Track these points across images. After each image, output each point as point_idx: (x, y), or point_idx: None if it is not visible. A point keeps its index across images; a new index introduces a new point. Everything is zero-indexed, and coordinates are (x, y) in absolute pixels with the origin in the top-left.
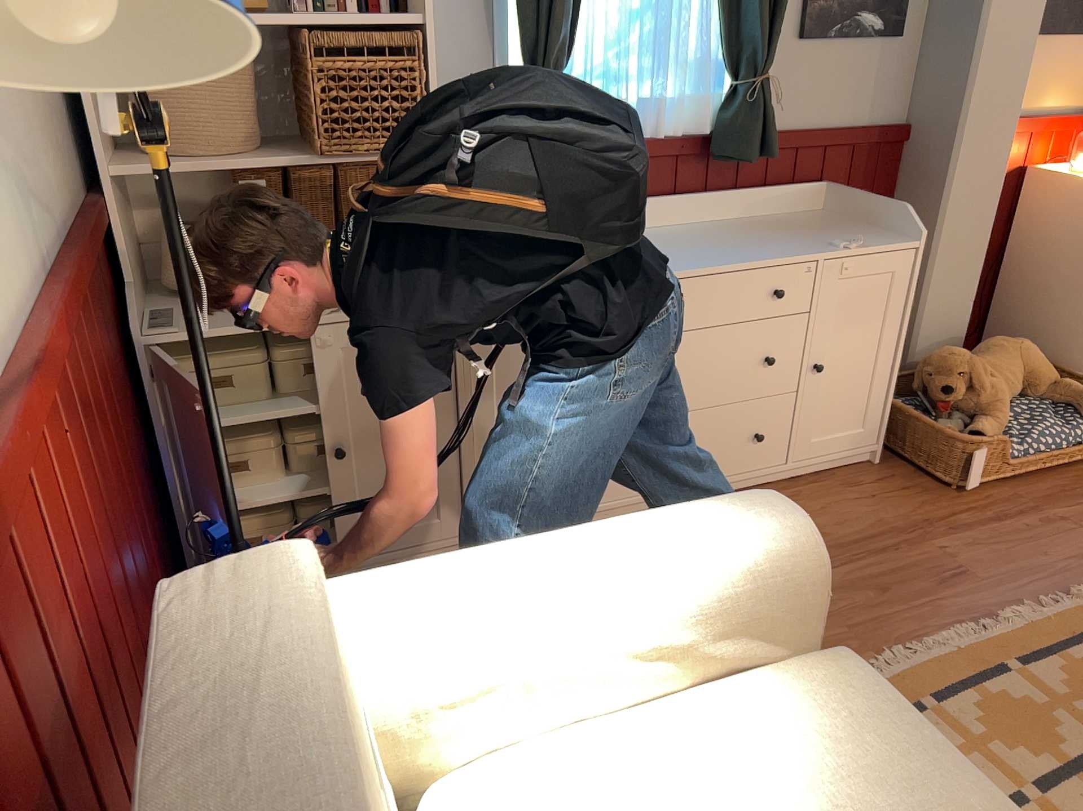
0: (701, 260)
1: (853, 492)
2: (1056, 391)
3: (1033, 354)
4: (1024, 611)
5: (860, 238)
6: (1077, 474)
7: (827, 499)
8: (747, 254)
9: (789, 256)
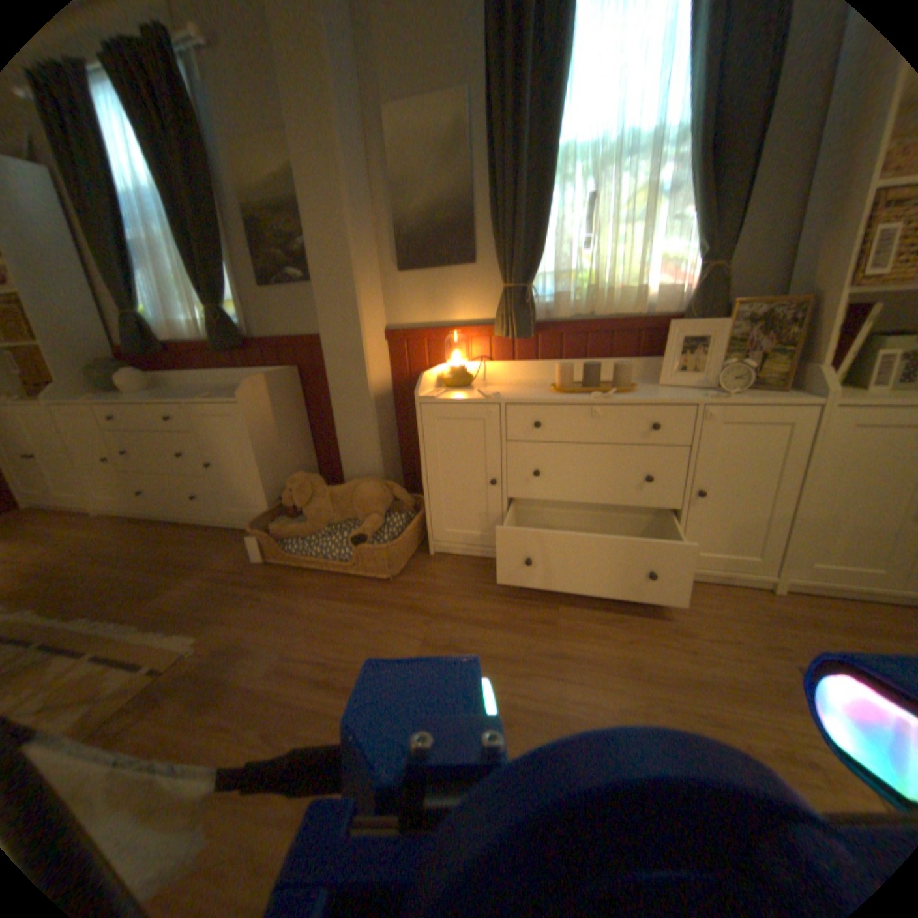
0: (145, 397)
1: (229, 544)
2: (369, 521)
3: (365, 492)
4: (113, 627)
5: (230, 395)
6: (339, 582)
7: (214, 543)
8: (168, 396)
9: (174, 399)
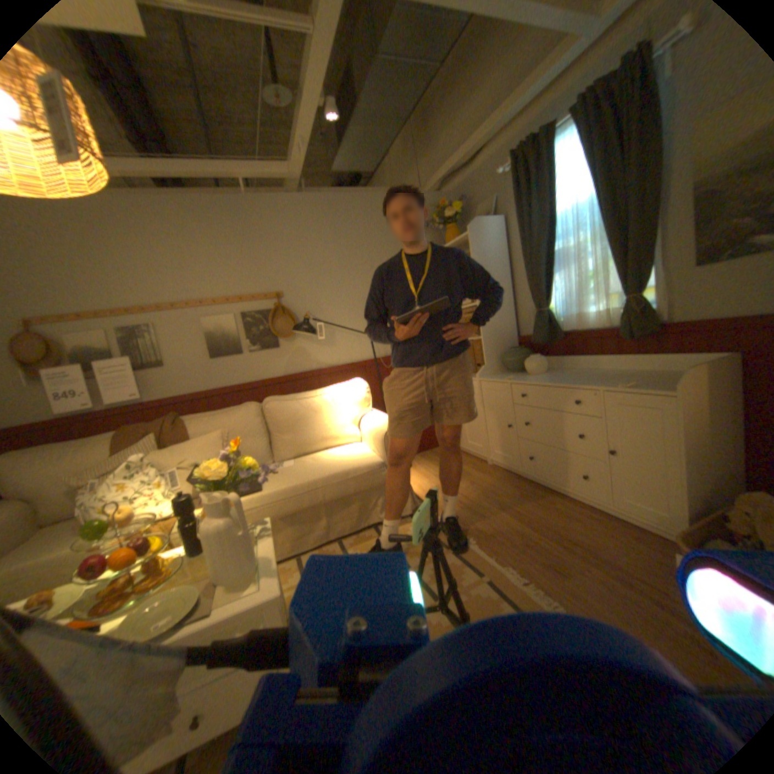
0: (556, 380)
1: (628, 541)
2: None
3: None
4: (541, 595)
5: (656, 385)
6: None
7: (608, 532)
8: (578, 381)
9: (588, 385)
